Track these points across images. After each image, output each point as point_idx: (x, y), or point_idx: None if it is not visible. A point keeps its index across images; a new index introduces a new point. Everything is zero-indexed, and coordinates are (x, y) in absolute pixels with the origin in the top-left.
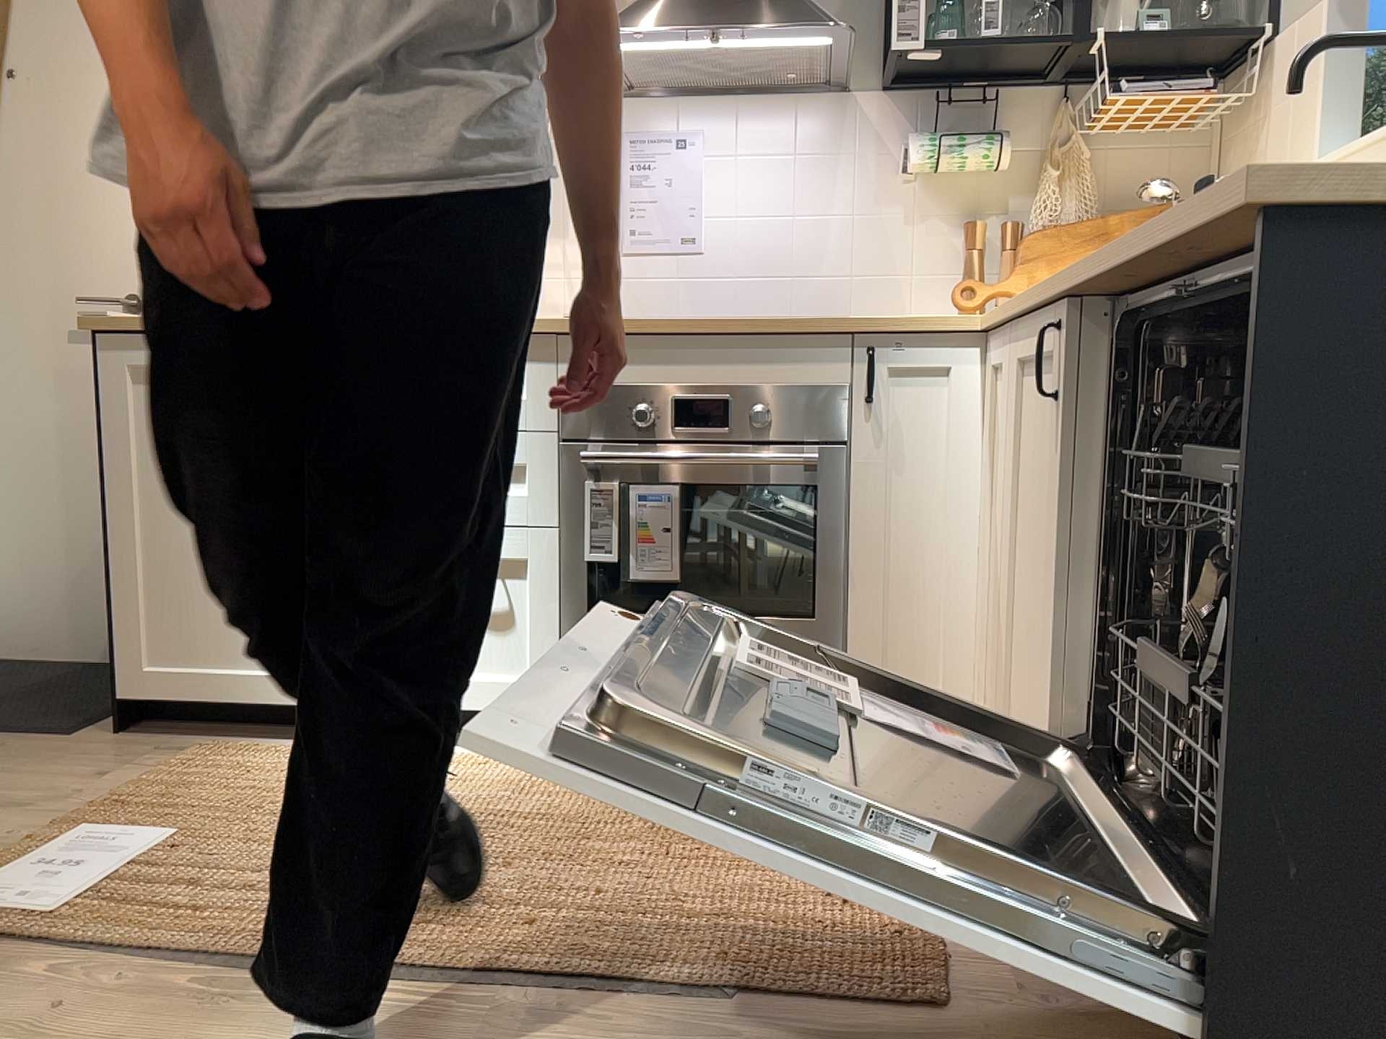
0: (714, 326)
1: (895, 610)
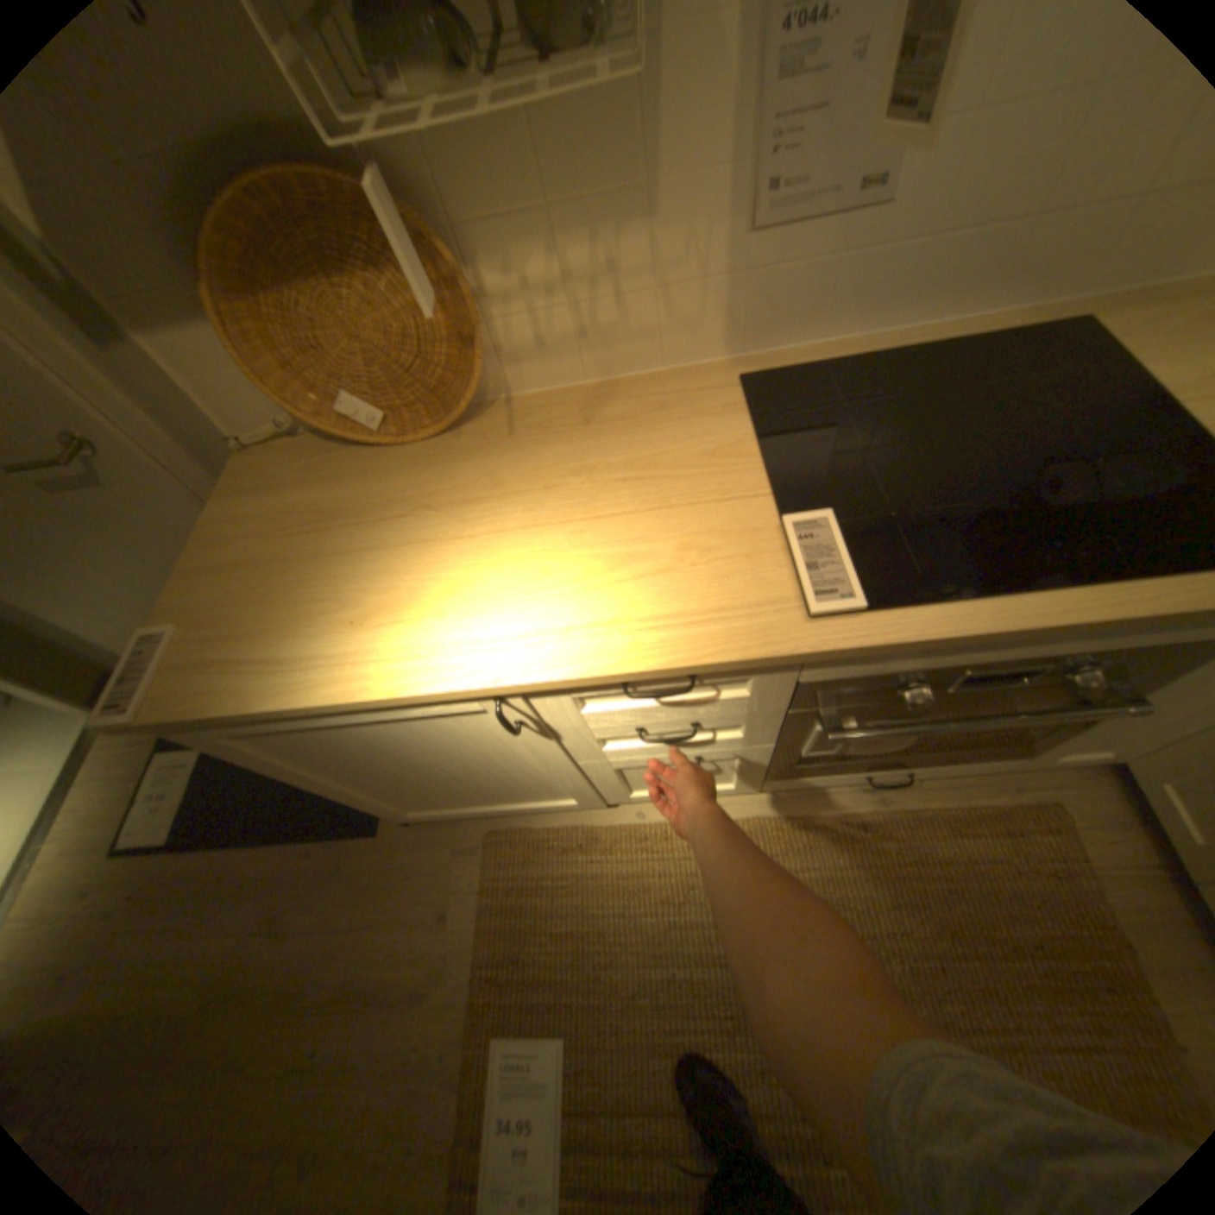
0: (1083, 626)
1: (1108, 731)
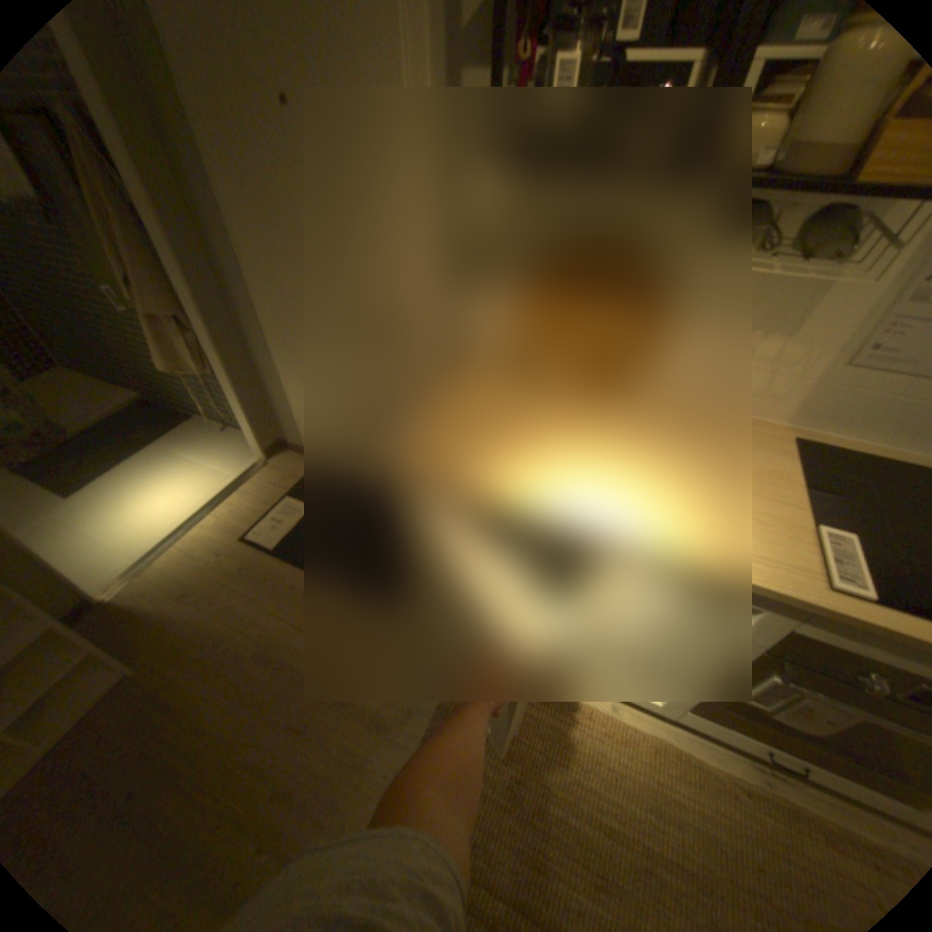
0: None
1: None
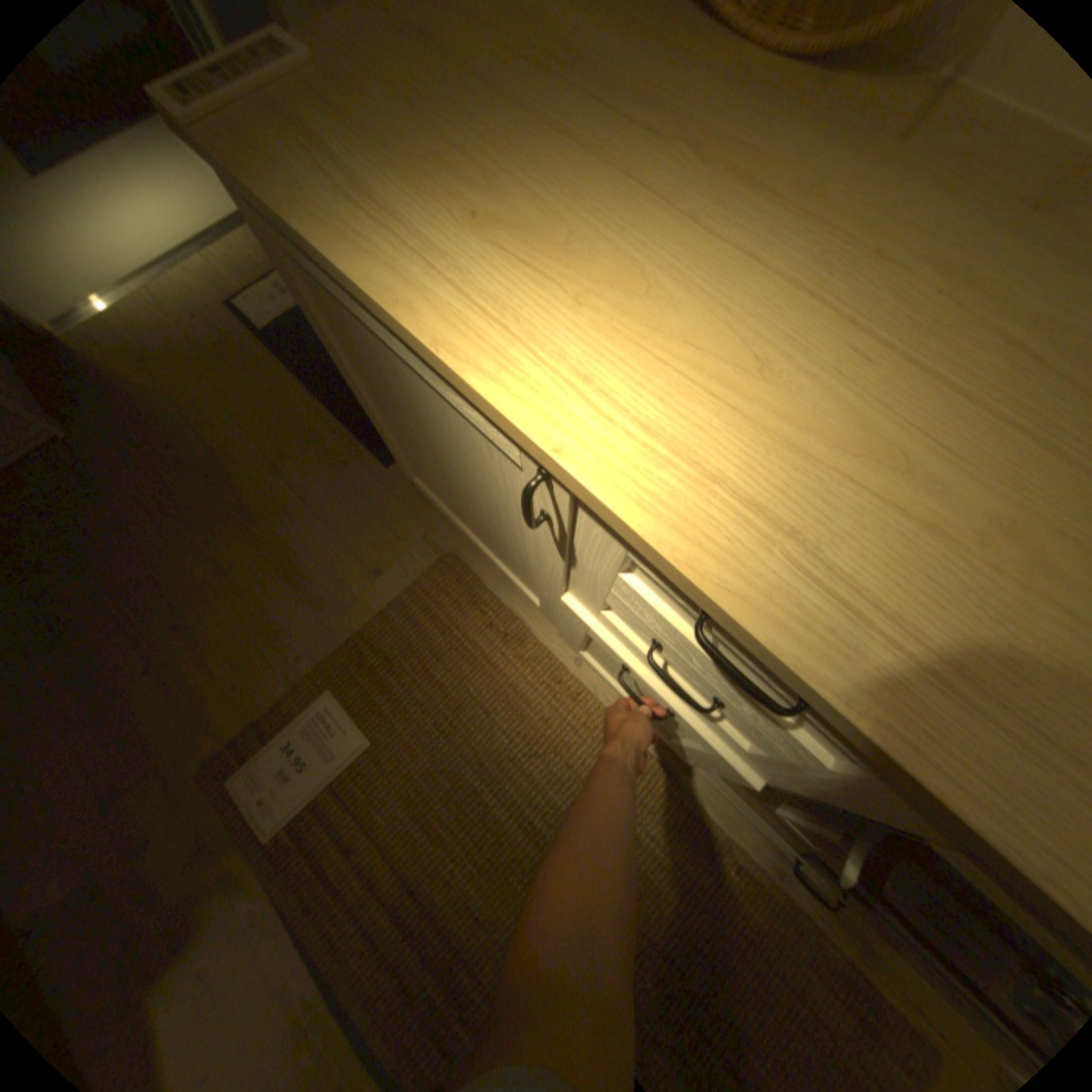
0: None
1: None
